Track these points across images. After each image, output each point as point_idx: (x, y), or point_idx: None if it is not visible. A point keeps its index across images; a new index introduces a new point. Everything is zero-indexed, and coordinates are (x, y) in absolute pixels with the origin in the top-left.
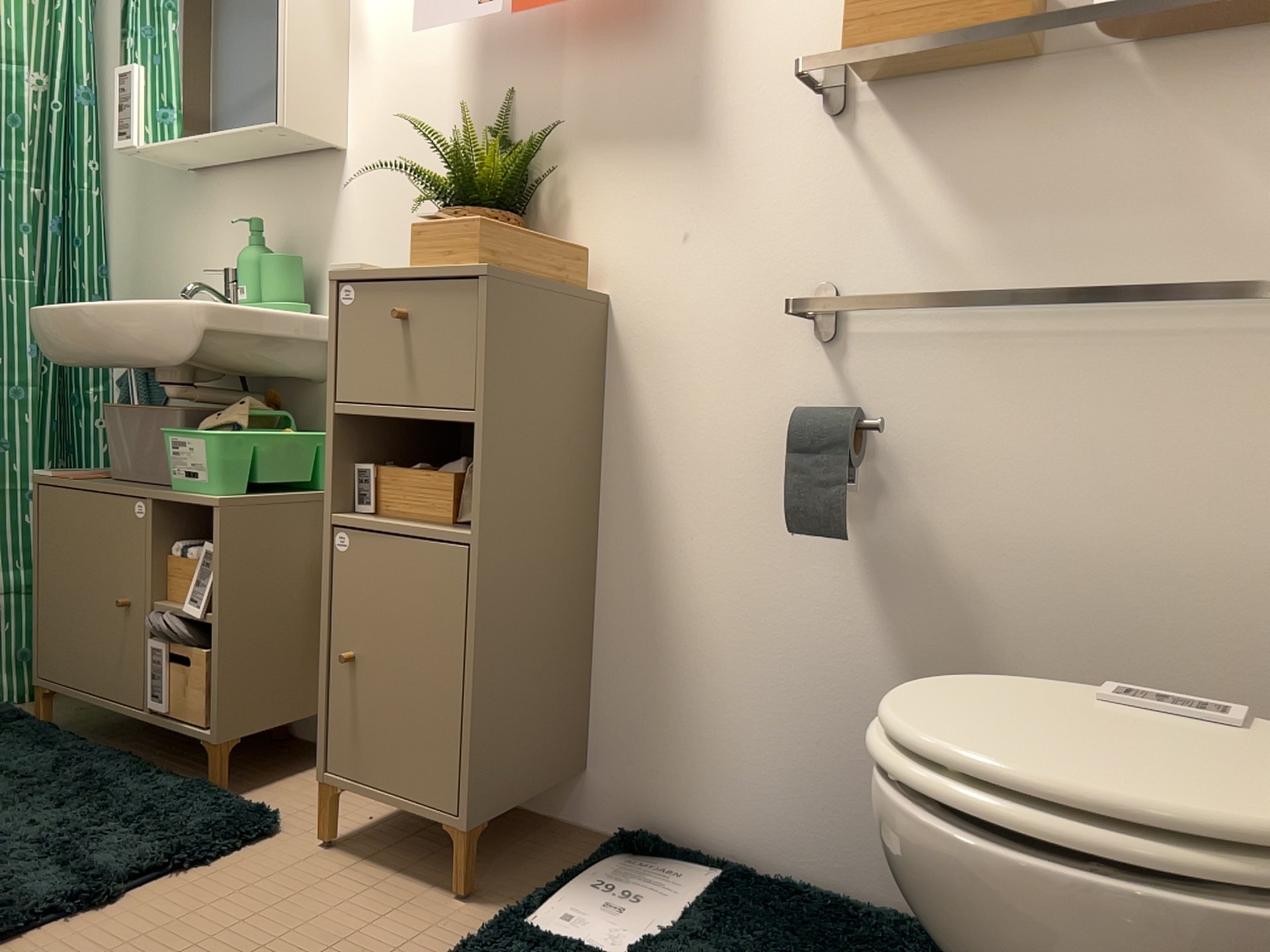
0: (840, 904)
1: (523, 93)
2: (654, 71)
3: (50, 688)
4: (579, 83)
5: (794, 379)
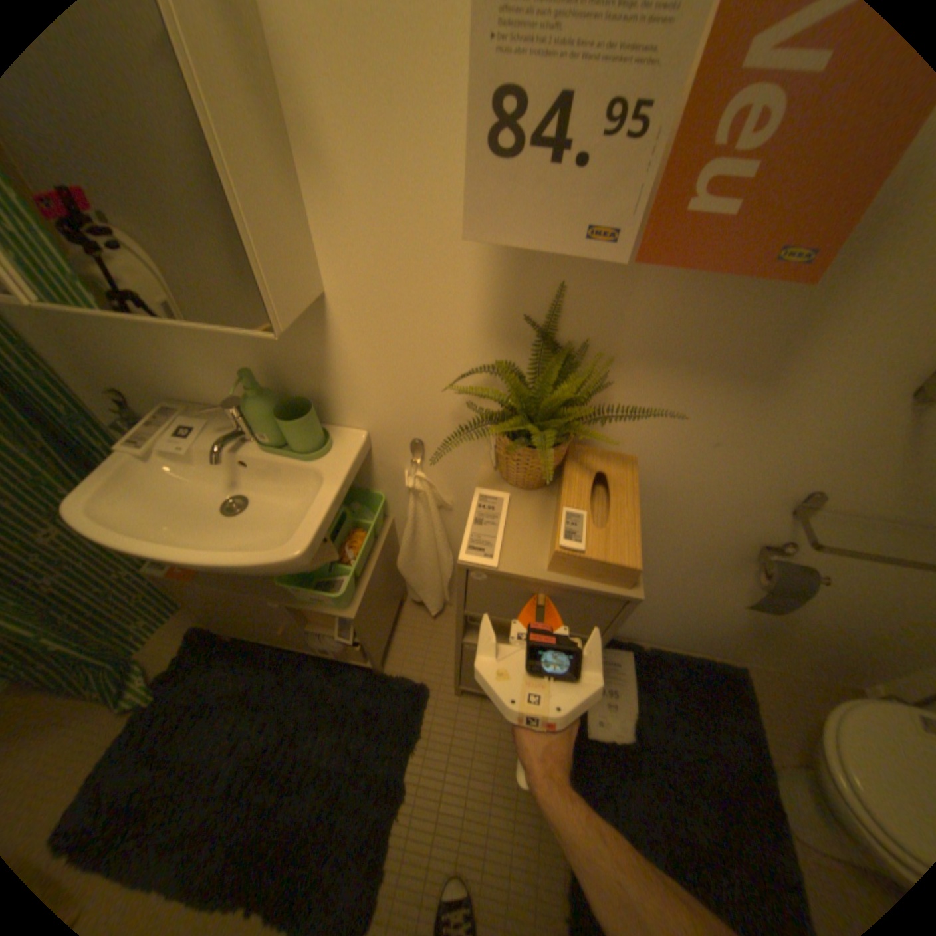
0: (687, 665)
1: (578, 288)
2: (754, 307)
3: (230, 636)
4: (655, 297)
5: (760, 525)
